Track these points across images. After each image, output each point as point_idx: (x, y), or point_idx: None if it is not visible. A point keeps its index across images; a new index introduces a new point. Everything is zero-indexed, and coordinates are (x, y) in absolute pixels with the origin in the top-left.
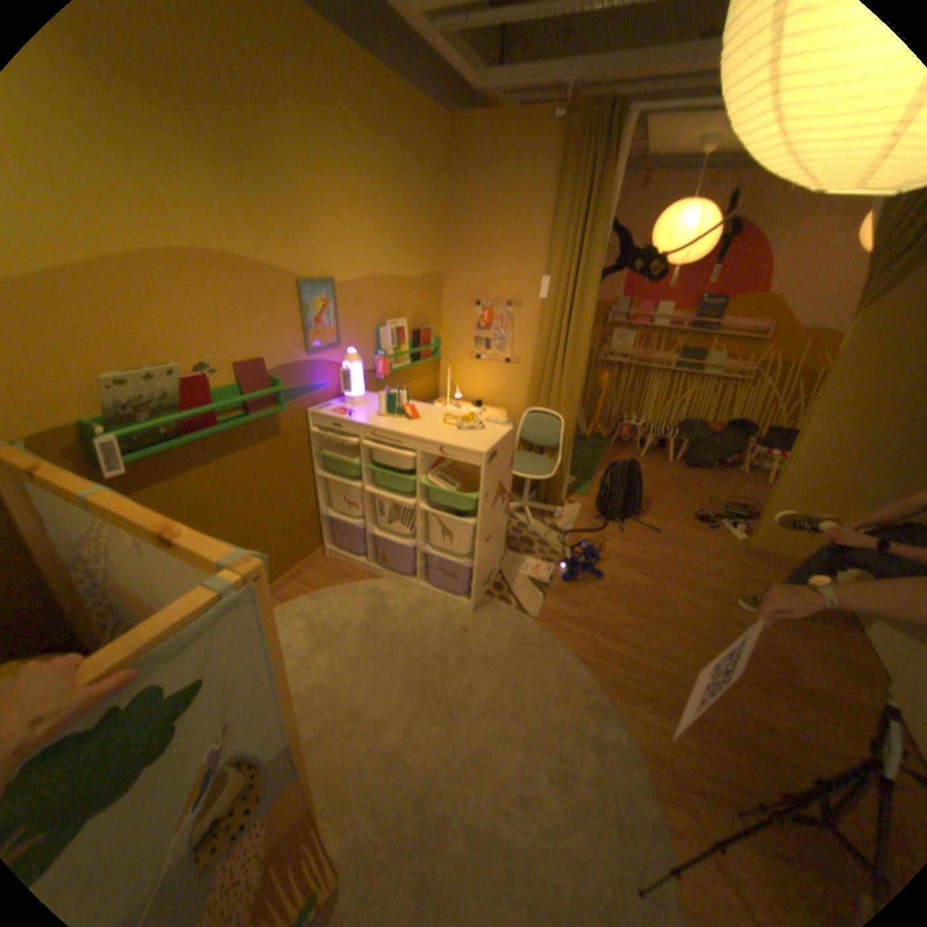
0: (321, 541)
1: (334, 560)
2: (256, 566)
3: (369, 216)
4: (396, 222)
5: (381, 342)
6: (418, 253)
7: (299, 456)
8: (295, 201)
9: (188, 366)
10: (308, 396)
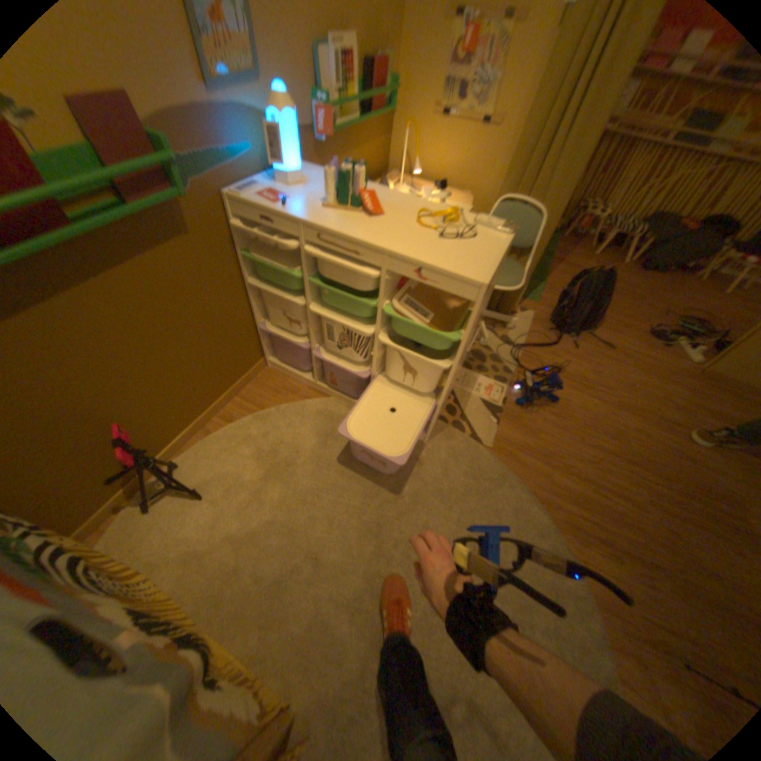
0: (262, 352)
1: (277, 371)
2: None
3: None
4: None
5: (320, 75)
6: None
7: (221, 260)
8: None
9: None
10: (219, 168)
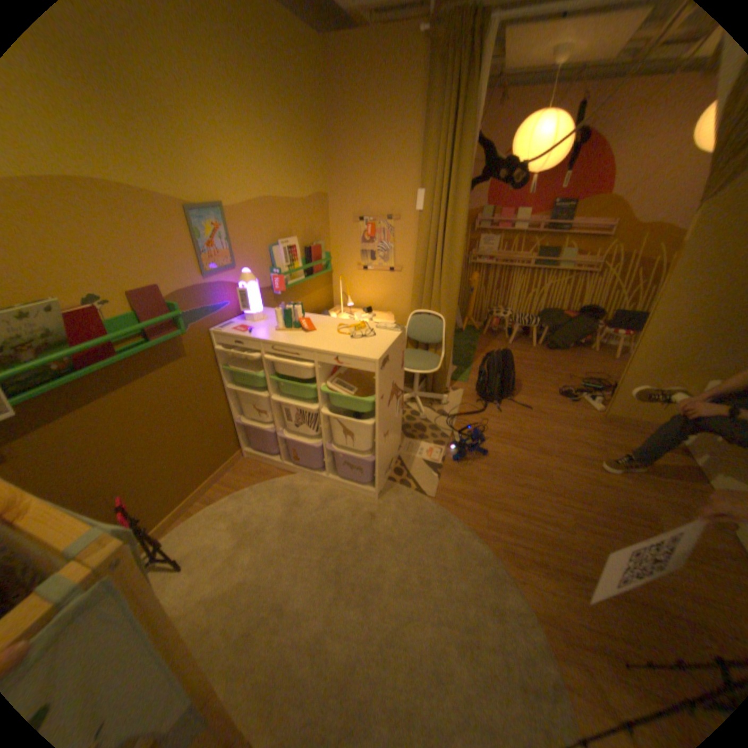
0: (238, 444)
1: (251, 459)
2: (116, 544)
3: (250, 139)
4: (278, 144)
5: (274, 260)
6: (302, 174)
7: (207, 373)
8: (170, 123)
9: (74, 298)
10: (208, 316)
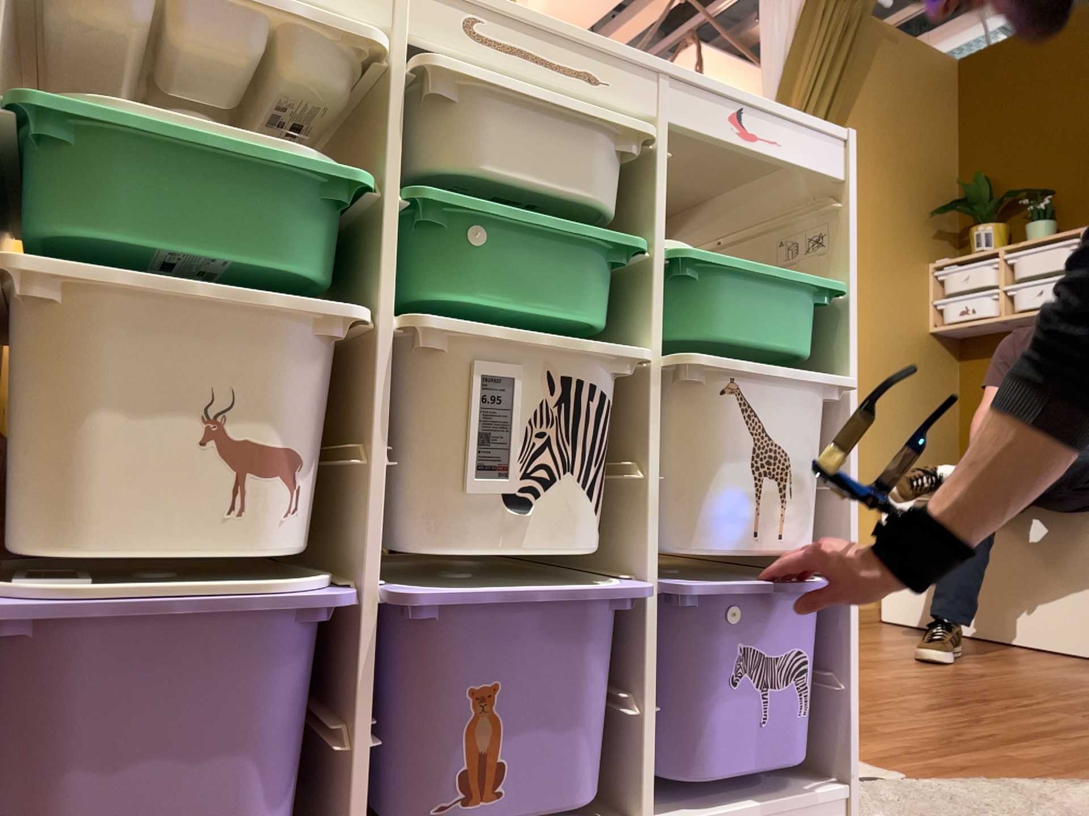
0: None
1: None
2: None
3: None
4: None
5: None
6: None
7: None
8: None
9: None
10: None
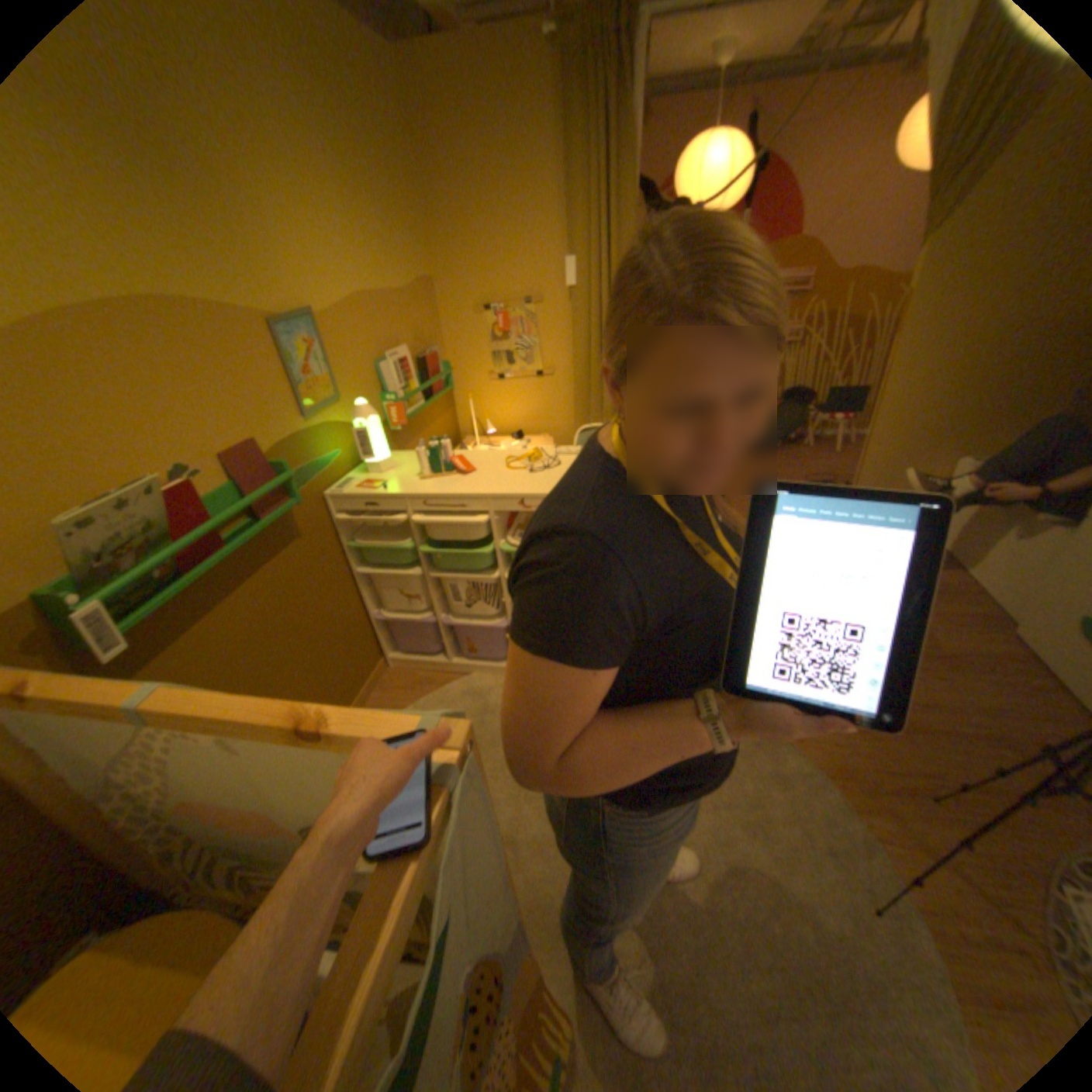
0: (379, 651)
1: (401, 668)
2: (459, 727)
3: (331, 209)
4: (364, 212)
5: (385, 381)
6: (399, 252)
7: (329, 555)
8: (234, 199)
9: (159, 472)
10: (319, 474)
